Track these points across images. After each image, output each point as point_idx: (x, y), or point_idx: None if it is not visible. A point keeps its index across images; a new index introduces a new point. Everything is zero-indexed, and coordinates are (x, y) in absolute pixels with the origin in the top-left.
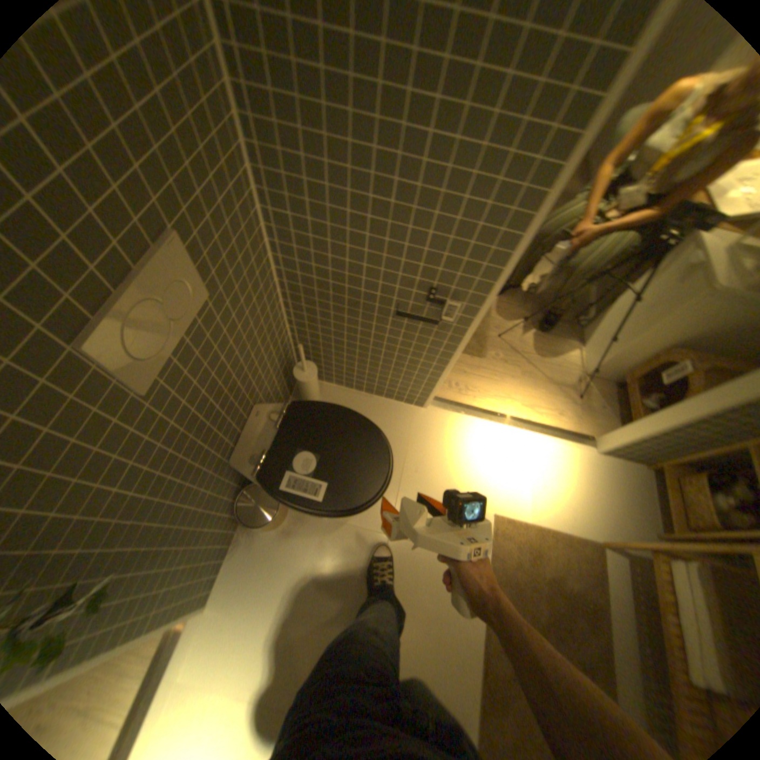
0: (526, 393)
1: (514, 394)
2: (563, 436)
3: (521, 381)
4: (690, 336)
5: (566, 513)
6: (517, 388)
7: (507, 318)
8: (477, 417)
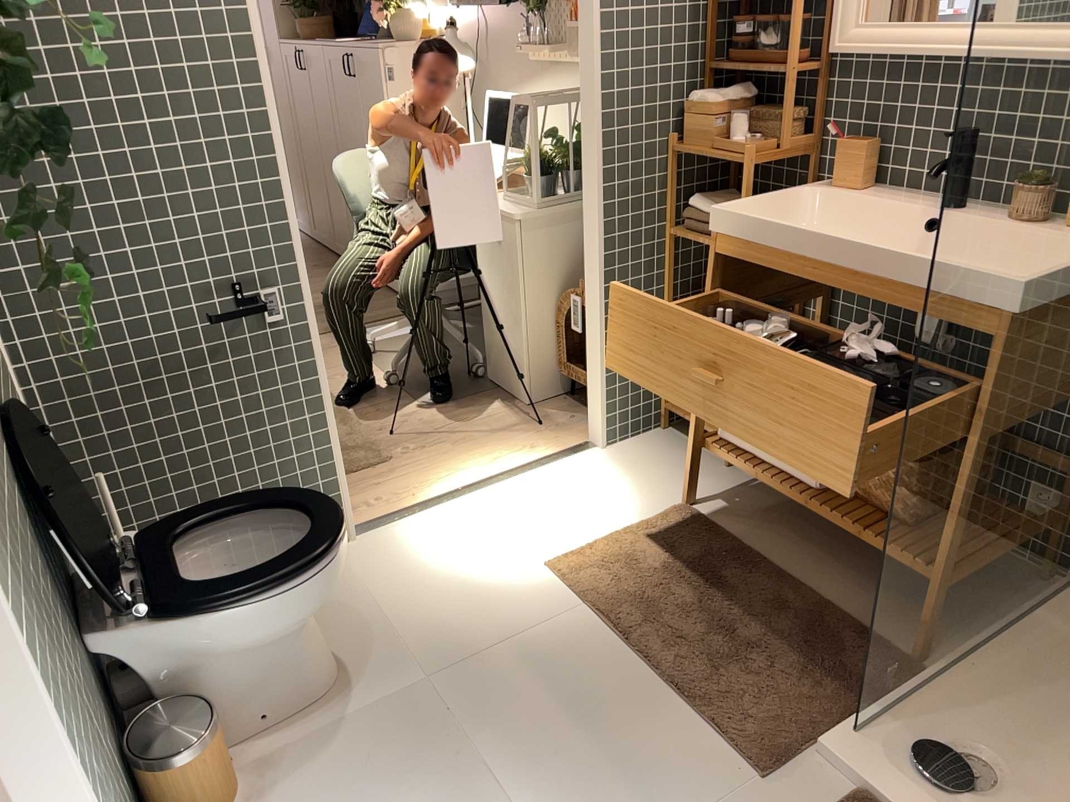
0: (473, 455)
1: (460, 465)
2: (551, 458)
3: (457, 450)
4: (555, 281)
5: (620, 510)
6: (458, 457)
7: (385, 414)
8: (433, 506)
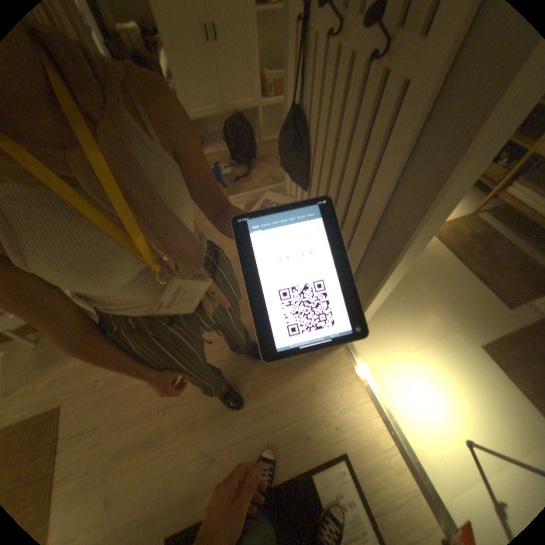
0: None
1: None
2: None
3: None
4: None
5: None
6: None
7: None
8: None
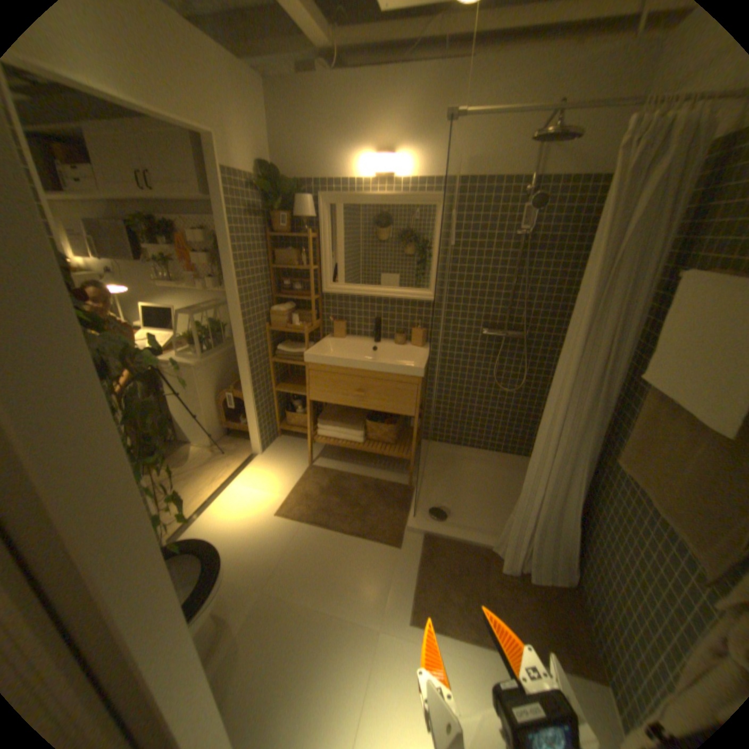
0: (200, 482)
1: (196, 489)
2: (241, 468)
3: (190, 482)
4: (213, 389)
5: (286, 478)
6: (193, 486)
7: None
8: (199, 515)
